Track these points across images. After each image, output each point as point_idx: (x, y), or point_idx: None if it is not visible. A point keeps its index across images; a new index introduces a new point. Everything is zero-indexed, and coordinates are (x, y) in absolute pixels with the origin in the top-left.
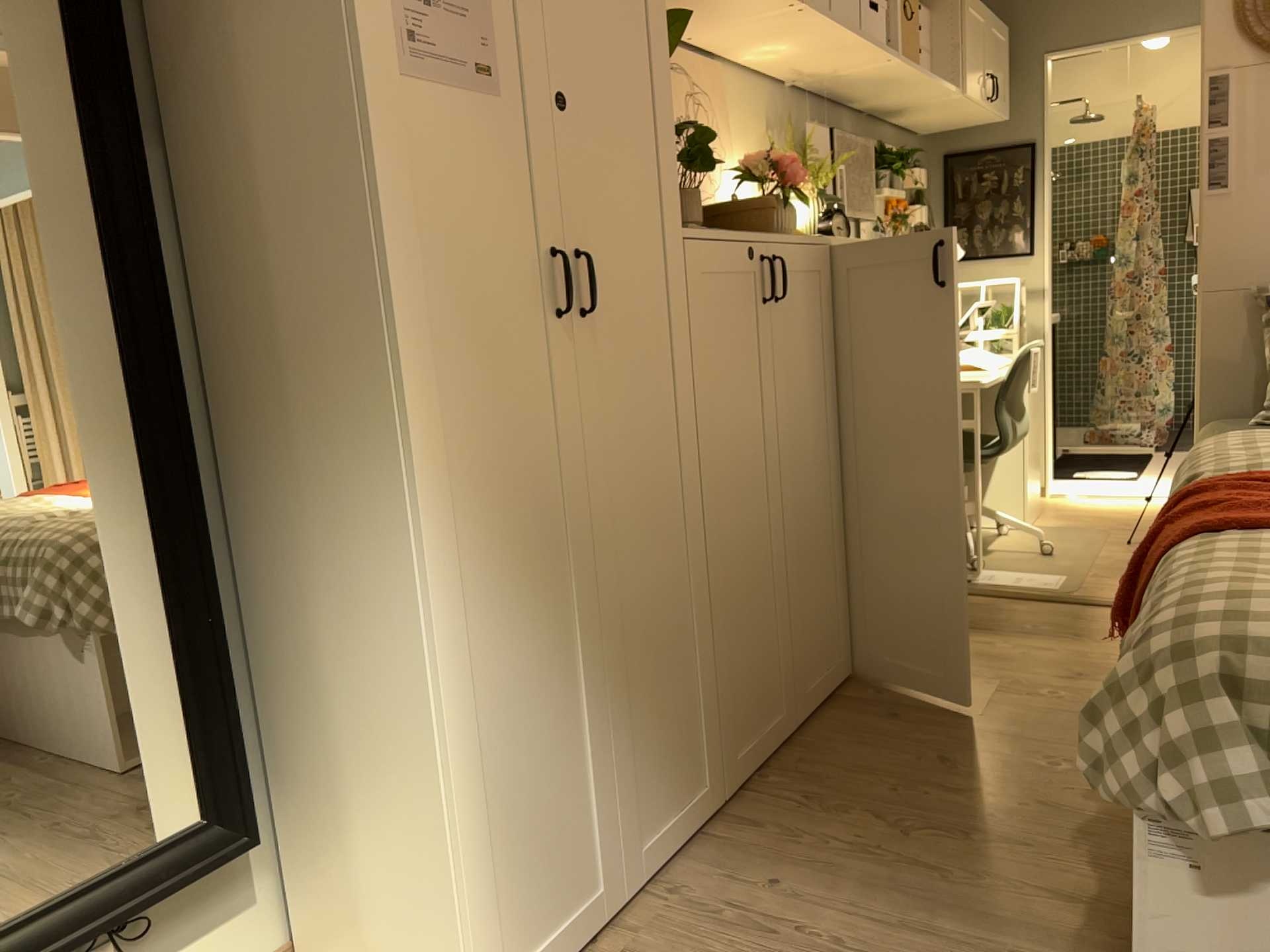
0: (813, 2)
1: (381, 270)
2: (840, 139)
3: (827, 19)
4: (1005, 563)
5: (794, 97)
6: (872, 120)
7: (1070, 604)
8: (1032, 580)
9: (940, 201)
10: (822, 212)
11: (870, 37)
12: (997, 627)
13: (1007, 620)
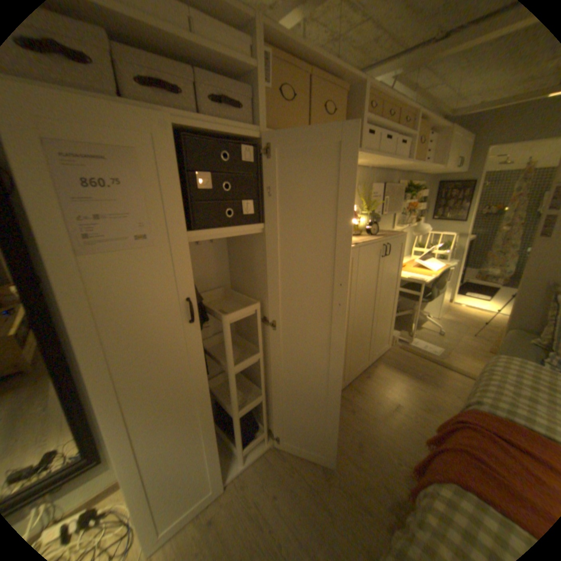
0: (370, 147)
1: (73, 340)
2: (392, 183)
3: (375, 154)
4: (424, 336)
5: (371, 172)
6: (409, 172)
7: (439, 366)
8: (430, 348)
9: (434, 197)
10: (368, 223)
11: (400, 154)
12: (408, 371)
13: (413, 368)
